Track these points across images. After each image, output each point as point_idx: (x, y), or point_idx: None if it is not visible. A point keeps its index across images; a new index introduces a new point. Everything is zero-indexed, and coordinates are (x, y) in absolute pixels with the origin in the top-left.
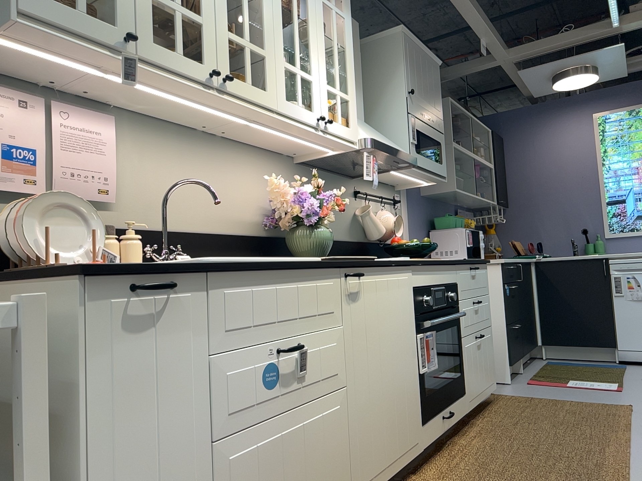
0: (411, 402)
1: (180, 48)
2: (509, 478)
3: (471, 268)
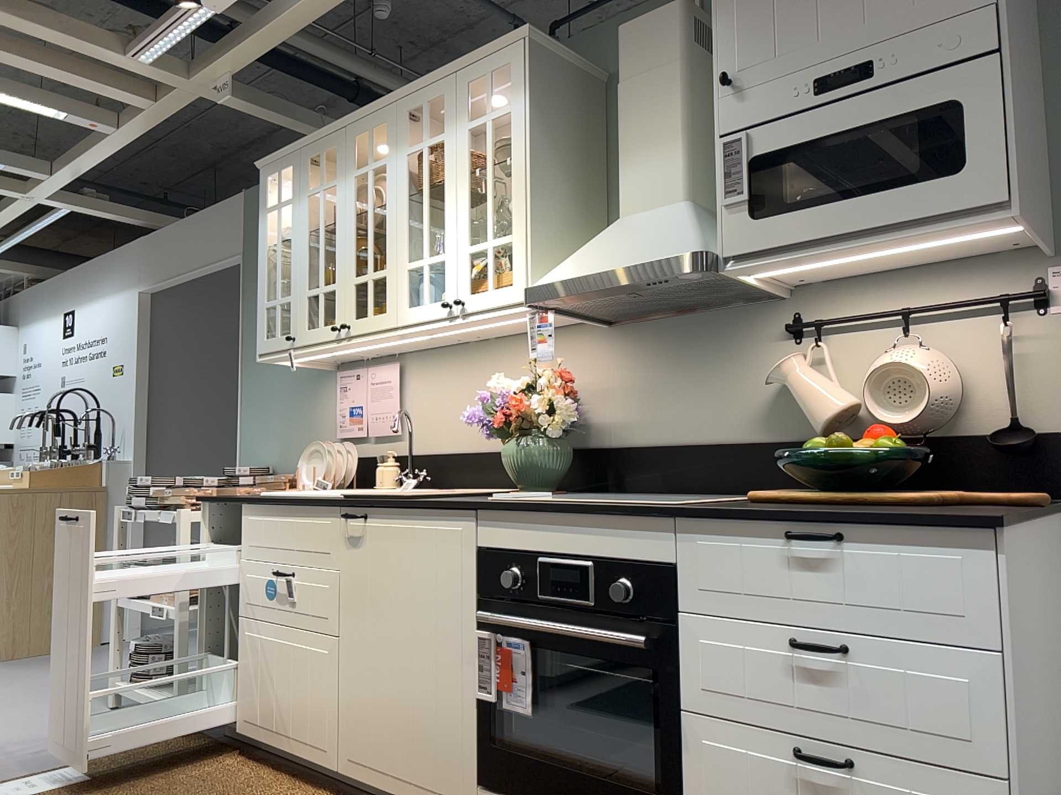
0: (447, 728)
1: (320, 322)
2: None
3: (789, 532)
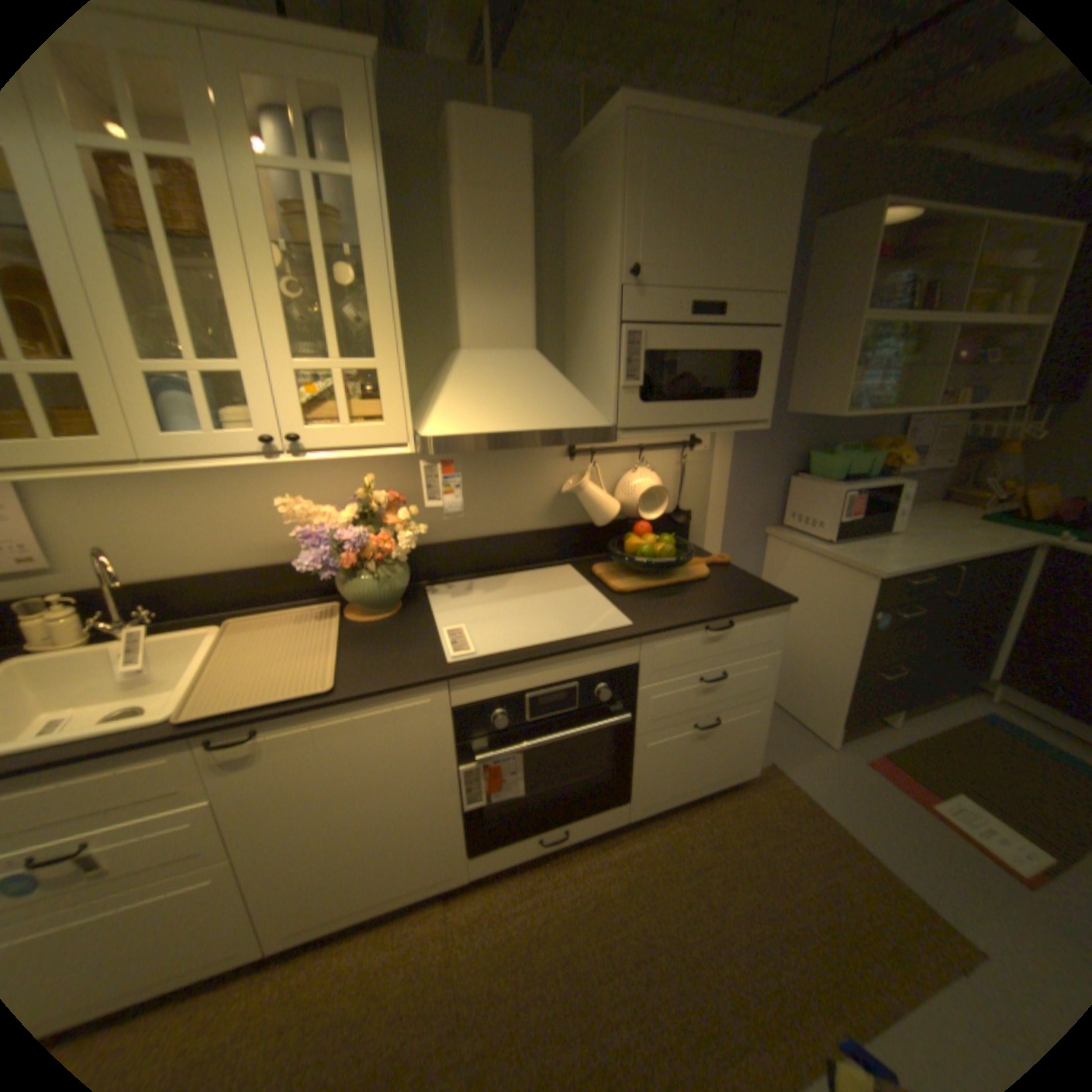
0: (429, 845)
1: None
2: (520, 1007)
3: (707, 627)
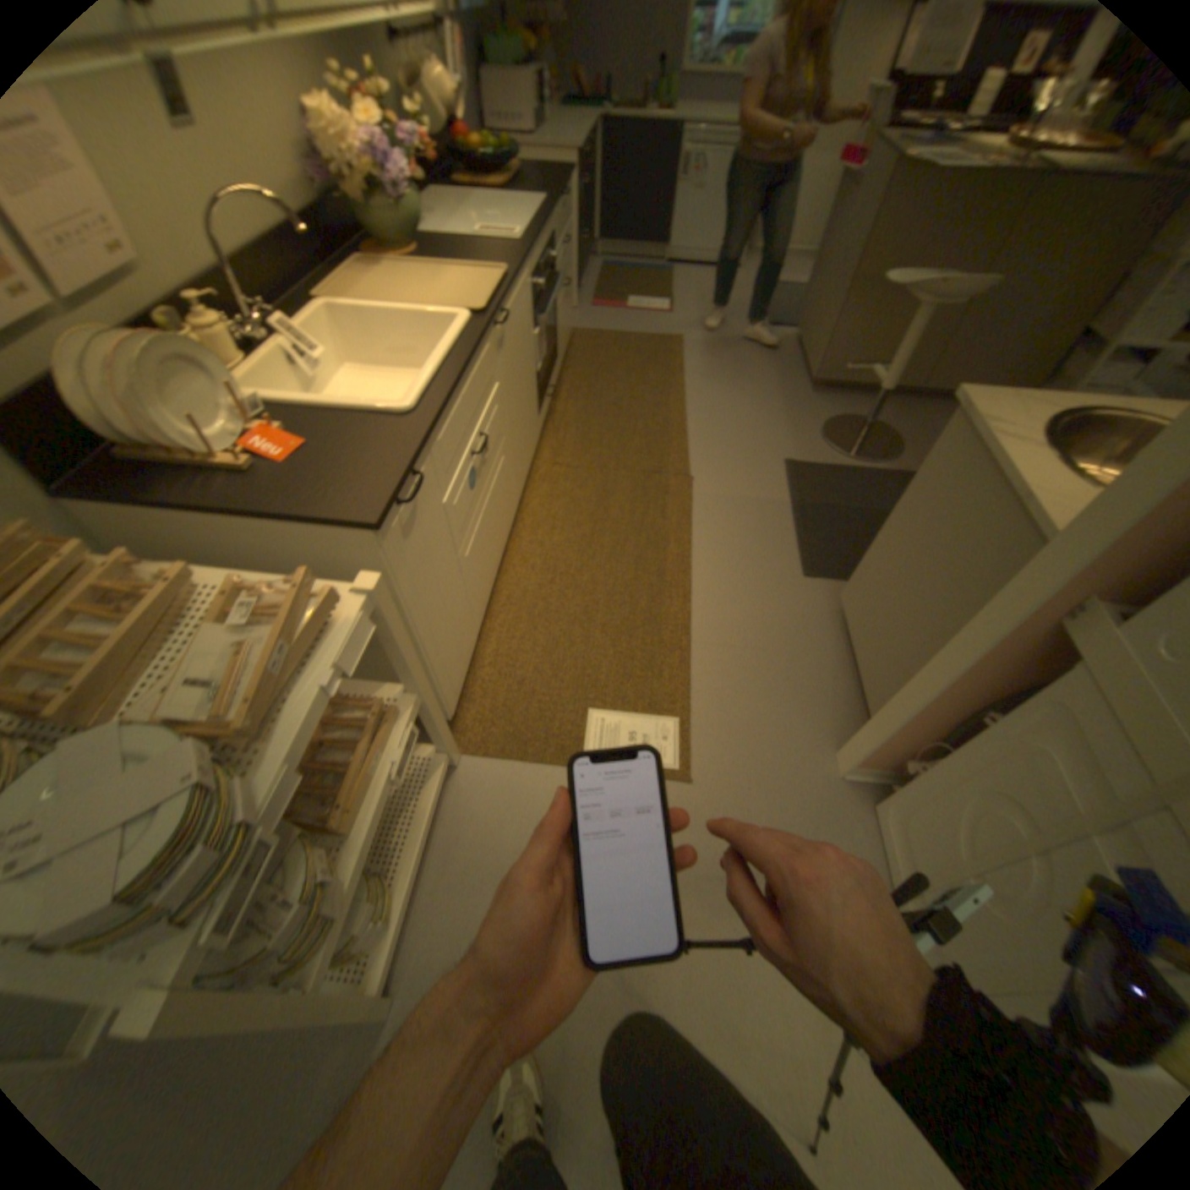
0: (535, 406)
1: None
2: (608, 449)
3: (564, 195)
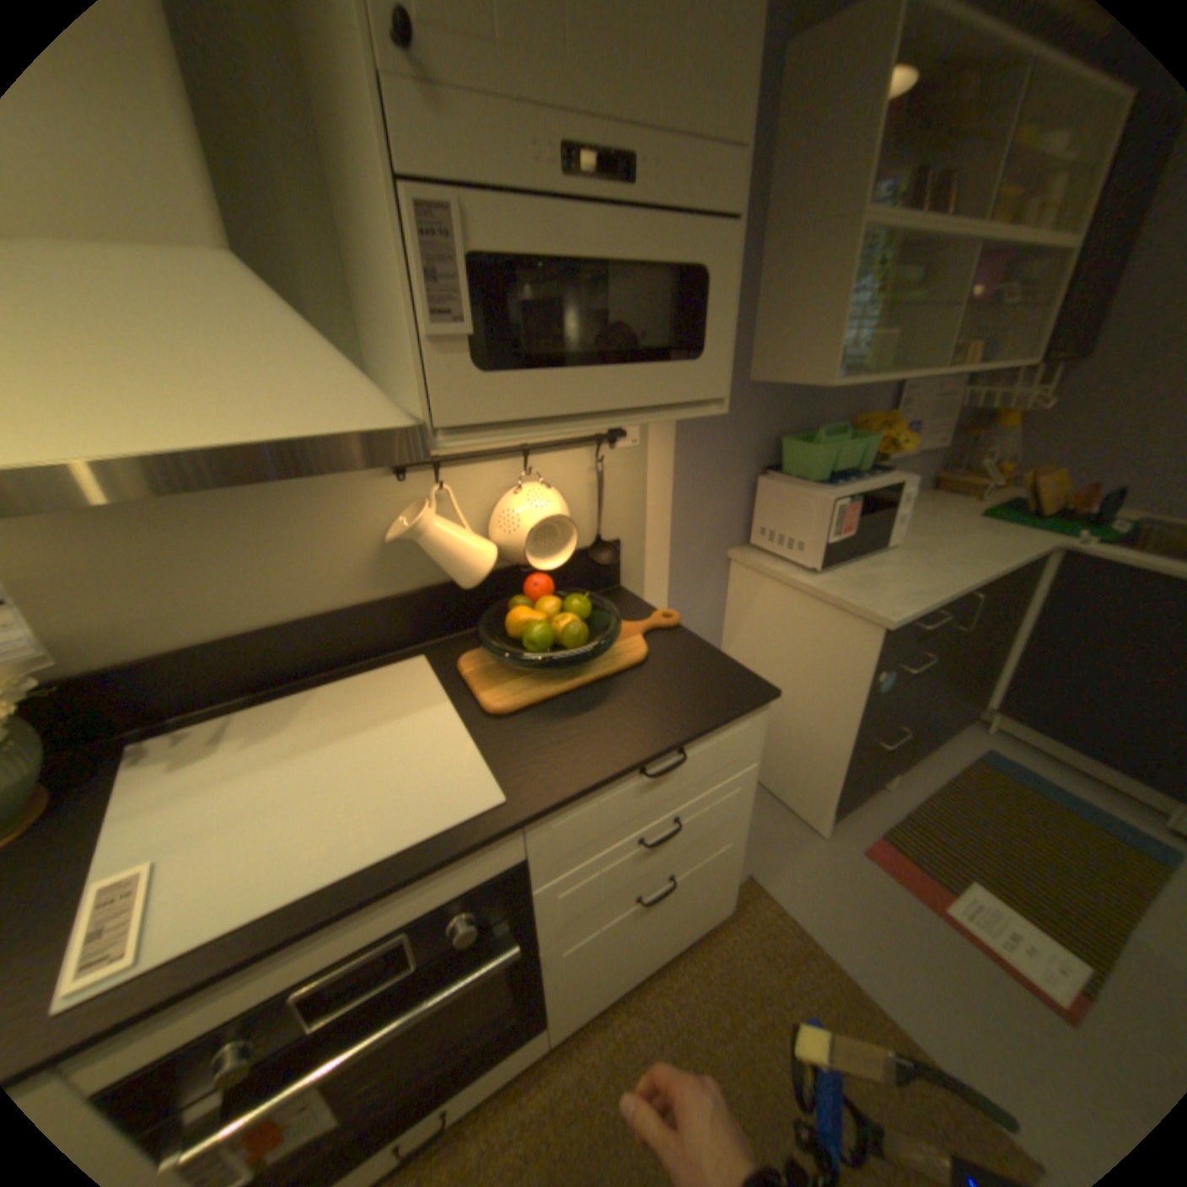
0: None
1: None
2: None
3: (641, 770)
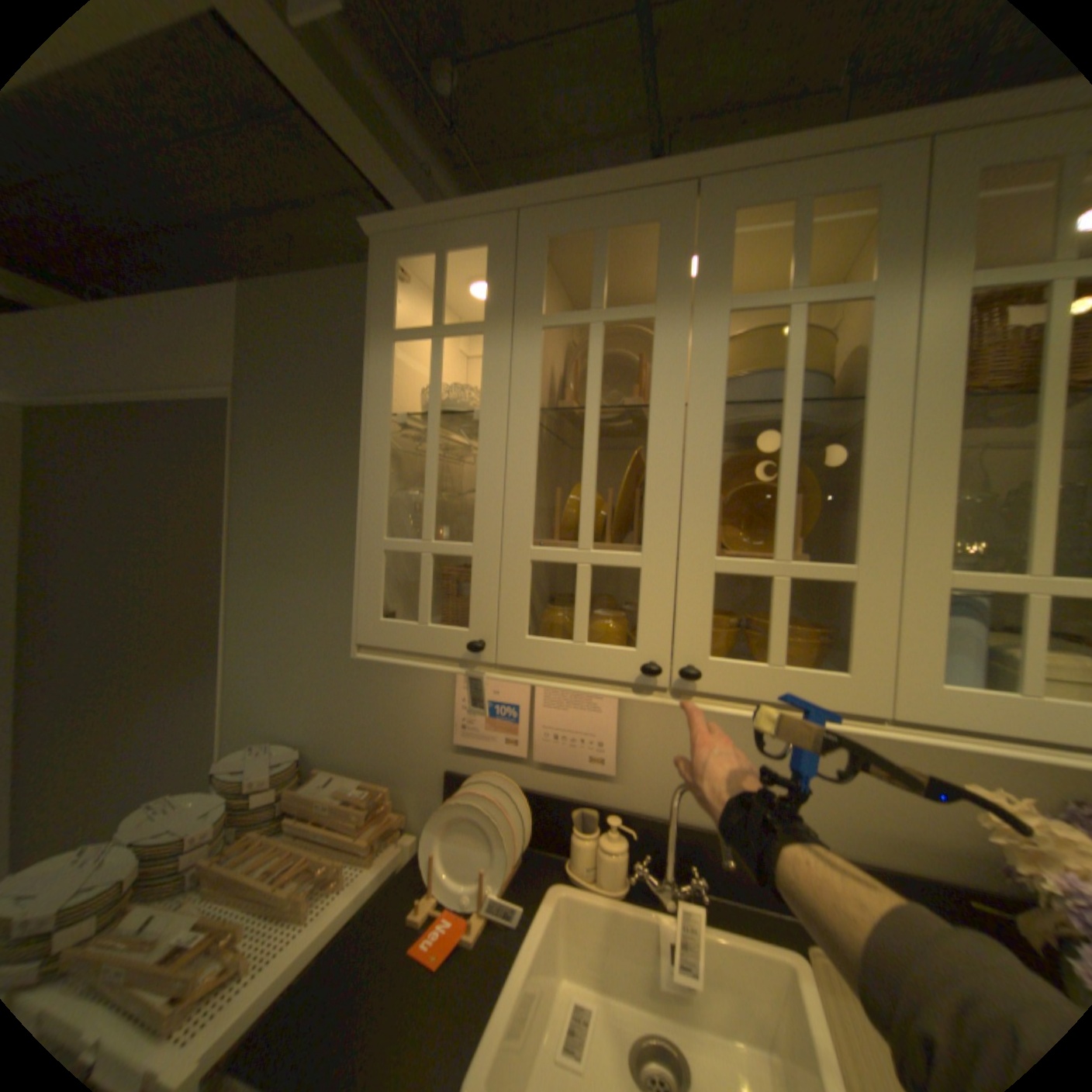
0: None
1: (582, 631)
2: None
3: None
